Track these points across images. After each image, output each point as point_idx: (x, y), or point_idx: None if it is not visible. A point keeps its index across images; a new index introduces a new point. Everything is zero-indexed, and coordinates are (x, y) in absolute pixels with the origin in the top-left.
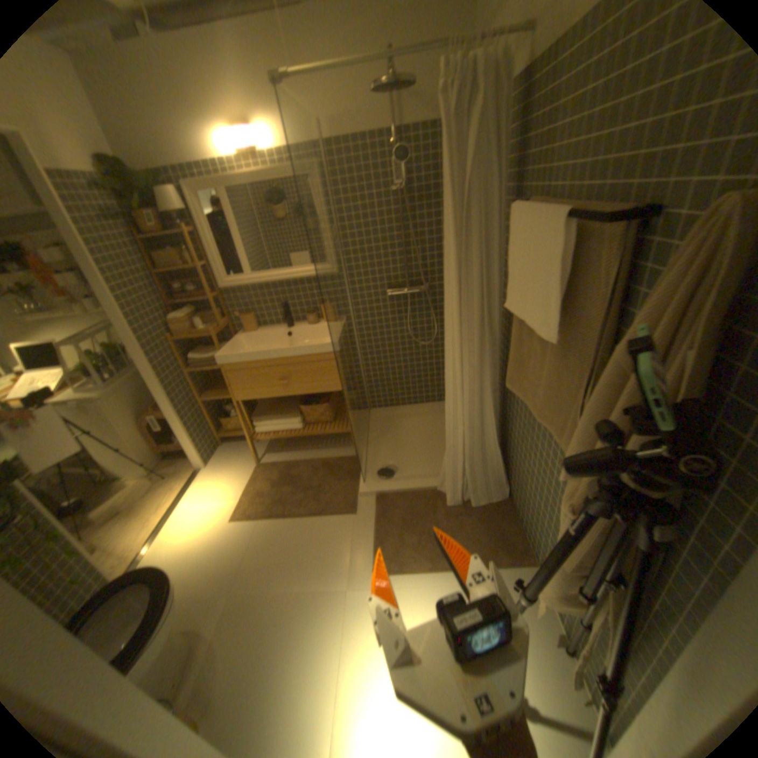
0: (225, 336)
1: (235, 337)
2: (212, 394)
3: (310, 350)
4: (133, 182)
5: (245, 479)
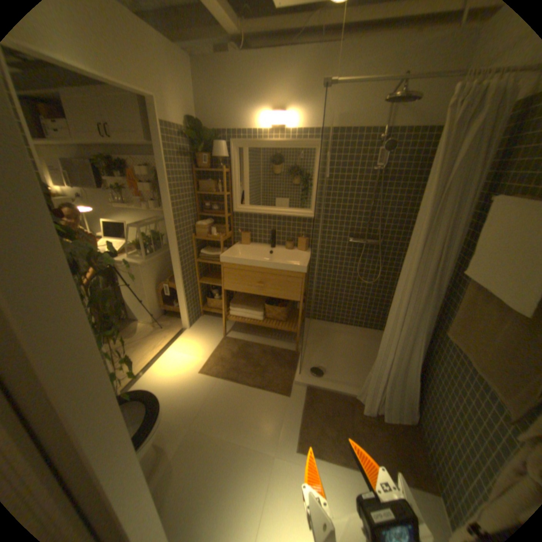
0: (227, 243)
1: (235, 245)
2: (209, 279)
3: (285, 267)
4: (202, 135)
5: (214, 344)
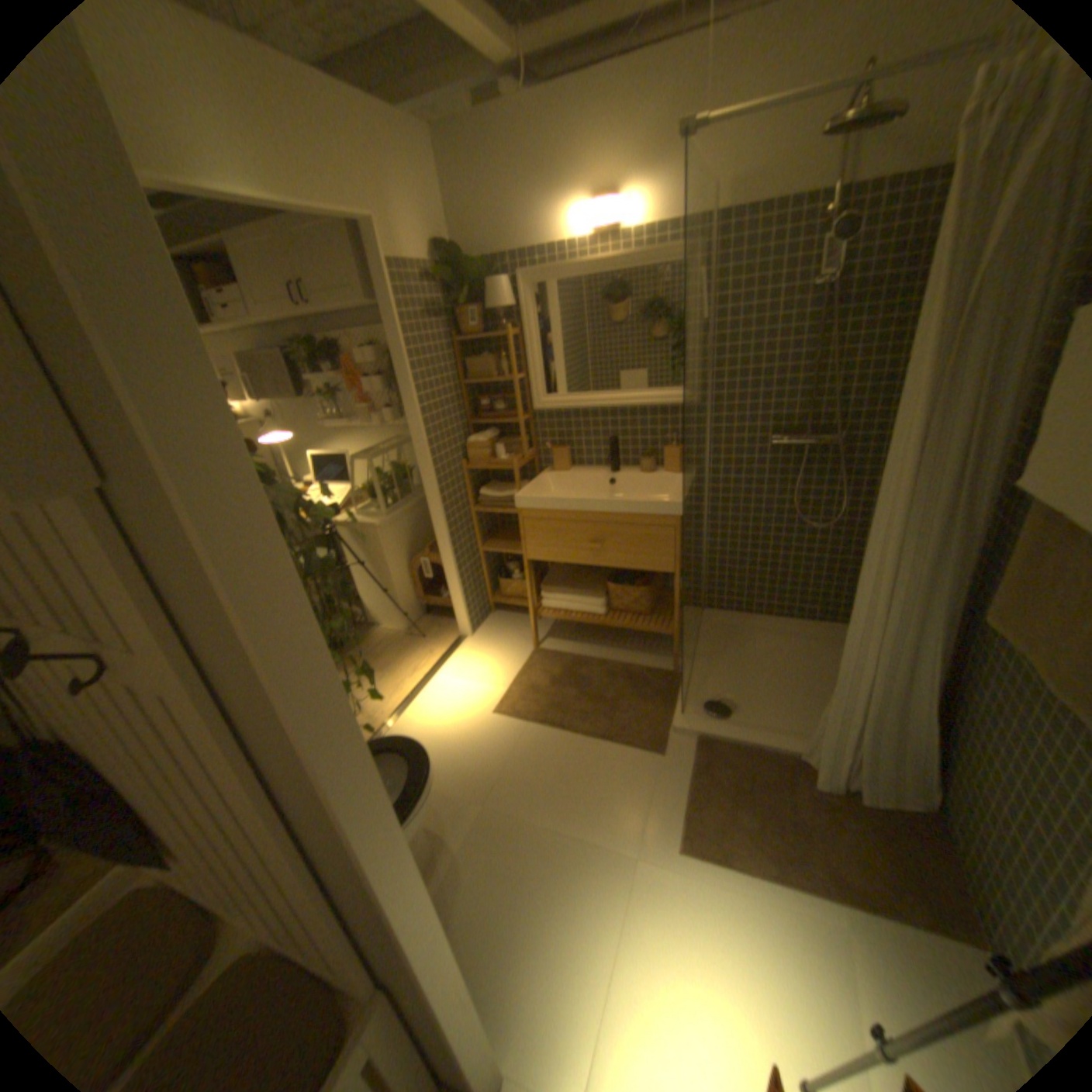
0: (528, 472)
1: (541, 475)
2: (499, 544)
3: (640, 508)
4: (464, 271)
5: (518, 663)
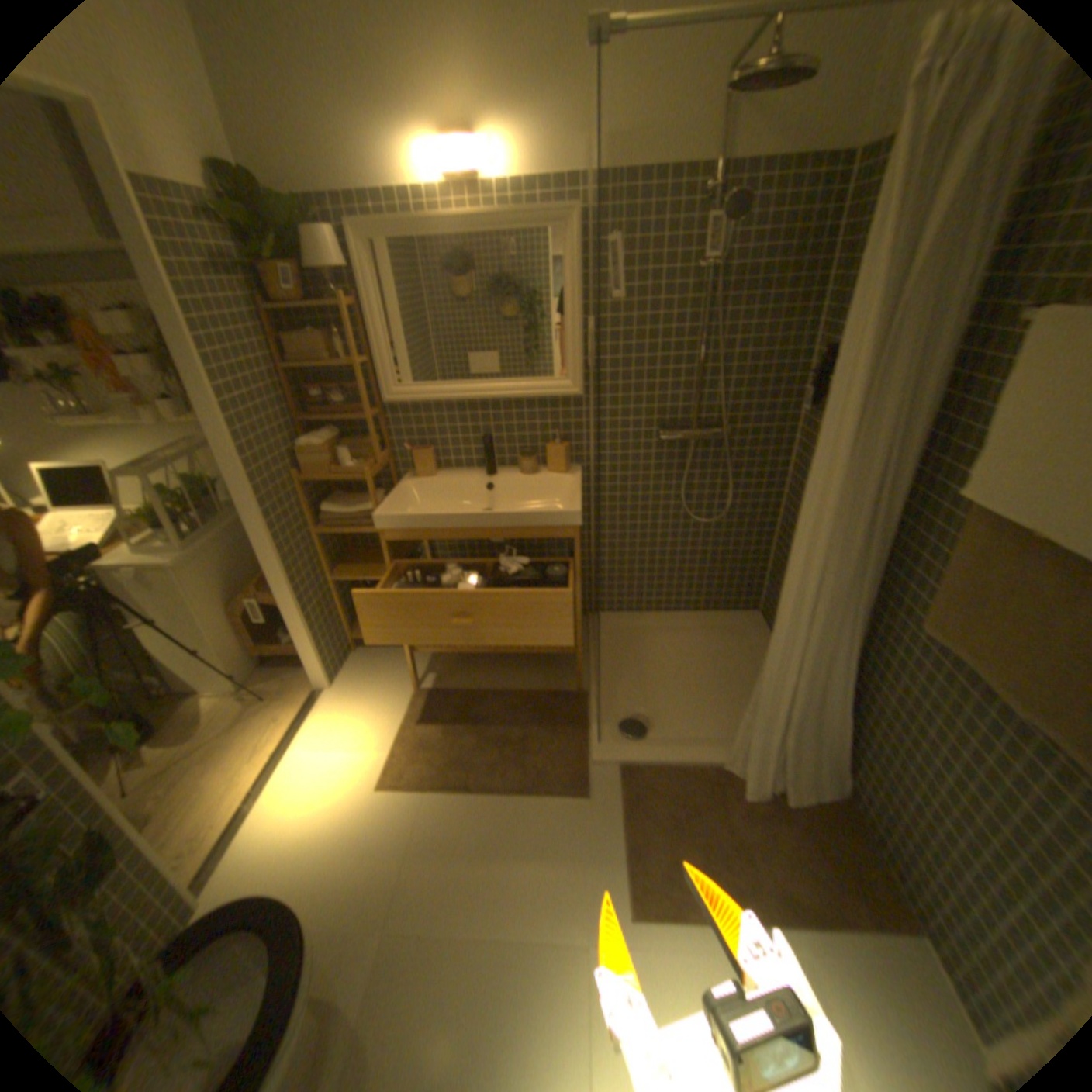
0: (384, 479)
1: (403, 482)
2: (355, 570)
3: (532, 519)
4: (267, 212)
5: (399, 714)
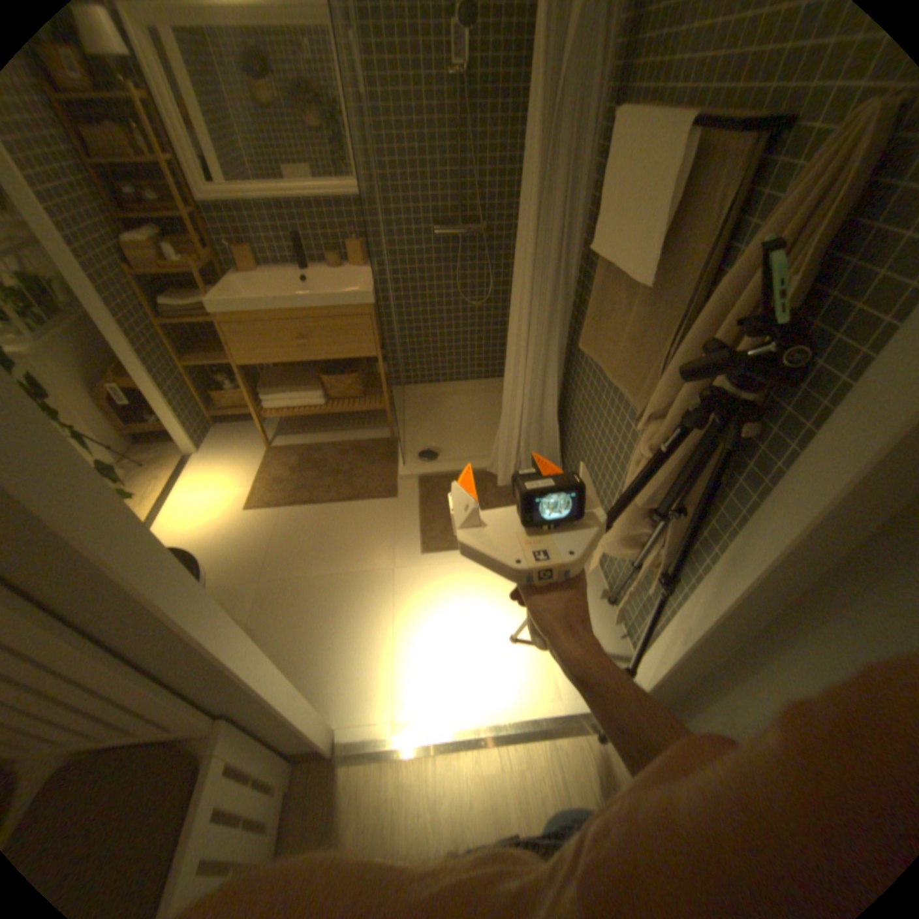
0: (211, 275)
1: (228, 277)
2: (200, 355)
3: (337, 301)
4: None
5: (256, 463)
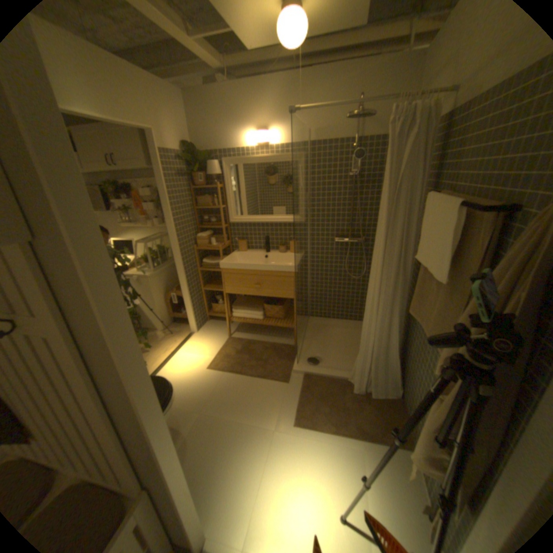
0: (226, 251)
1: (233, 253)
2: (211, 286)
3: (278, 268)
4: (196, 156)
5: (220, 344)
